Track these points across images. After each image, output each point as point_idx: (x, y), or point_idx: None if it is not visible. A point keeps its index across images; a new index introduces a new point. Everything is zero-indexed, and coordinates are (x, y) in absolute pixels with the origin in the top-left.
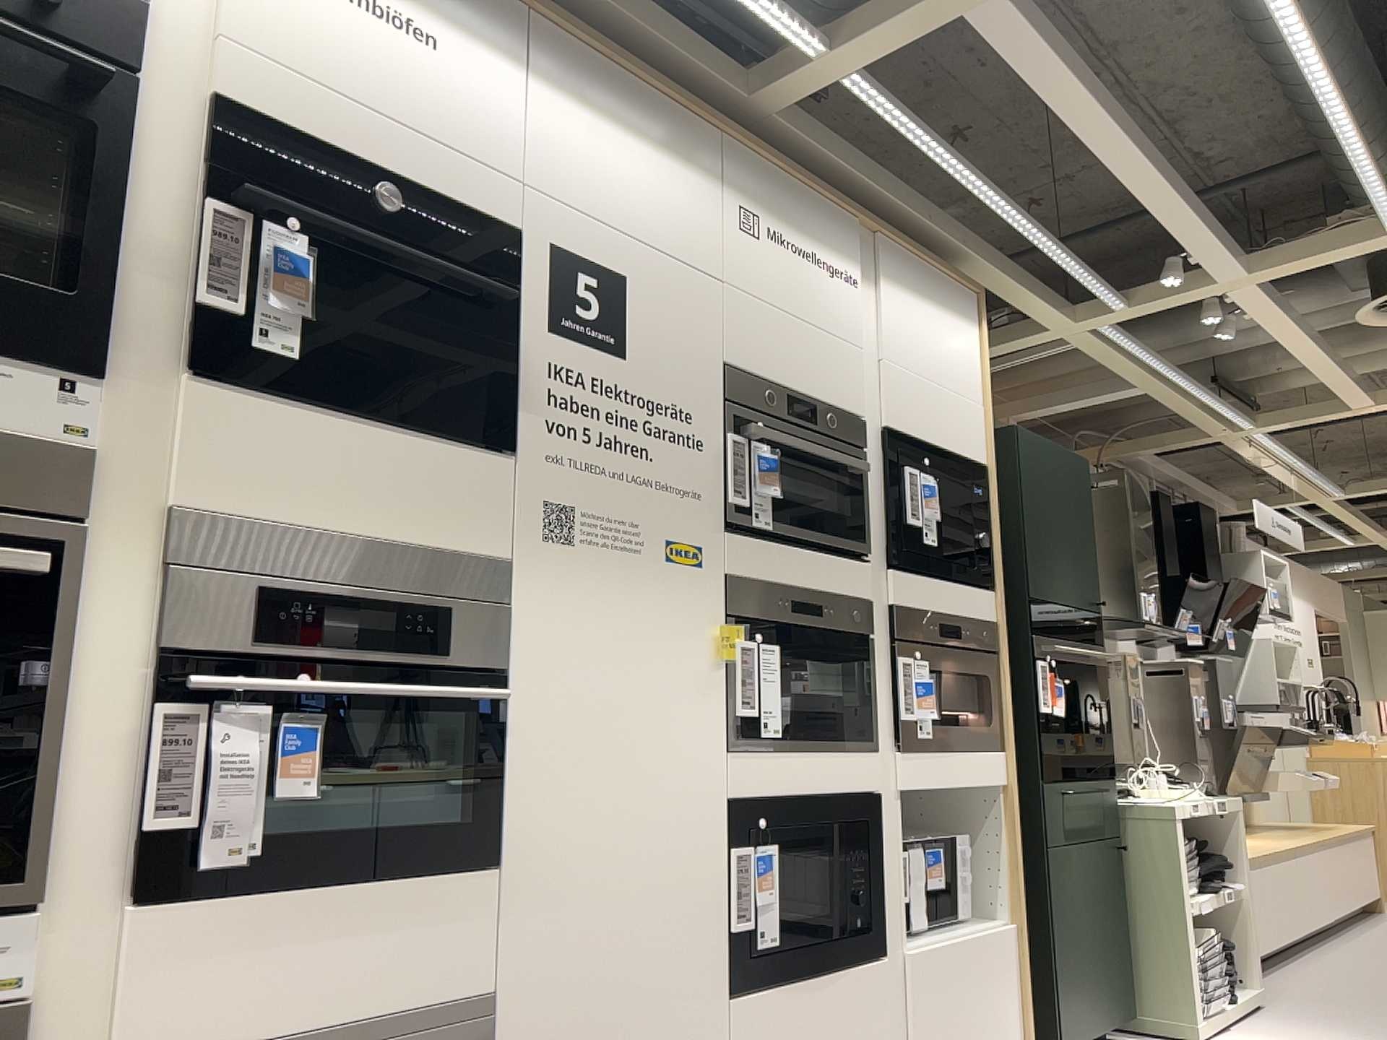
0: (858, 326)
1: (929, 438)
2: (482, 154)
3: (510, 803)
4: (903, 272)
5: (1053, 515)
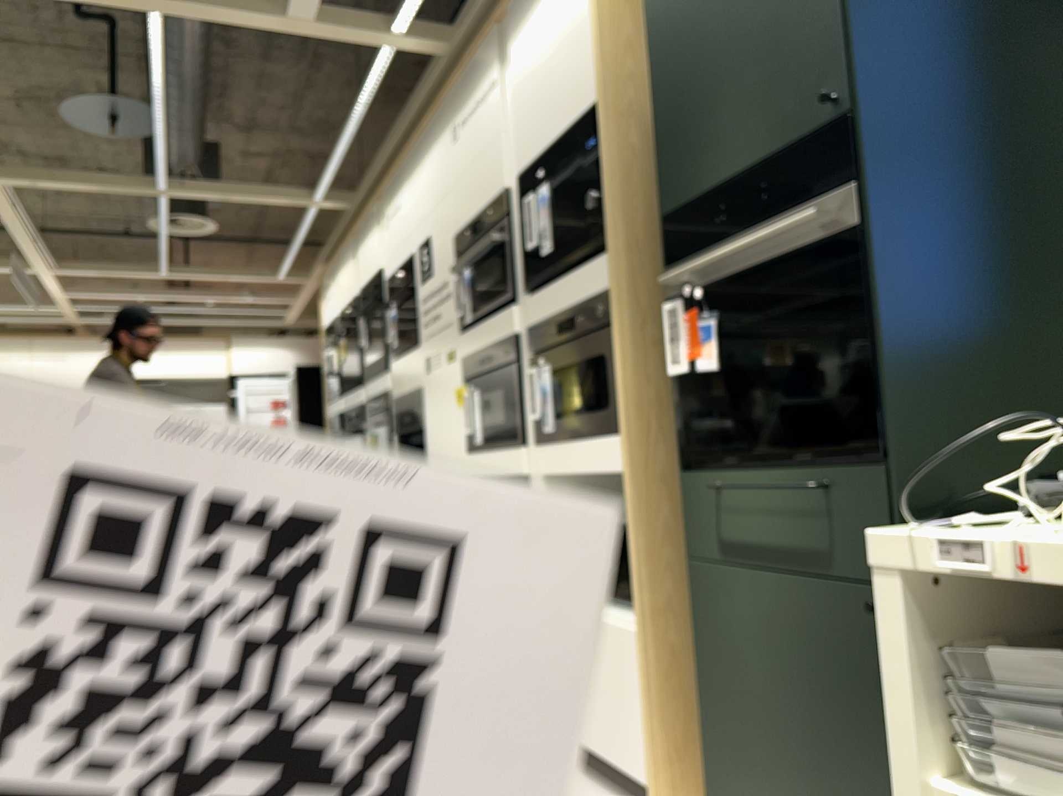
0: (500, 113)
1: (548, 142)
2: (406, 233)
3: None
4: (524, 4)
5: (720, 30)
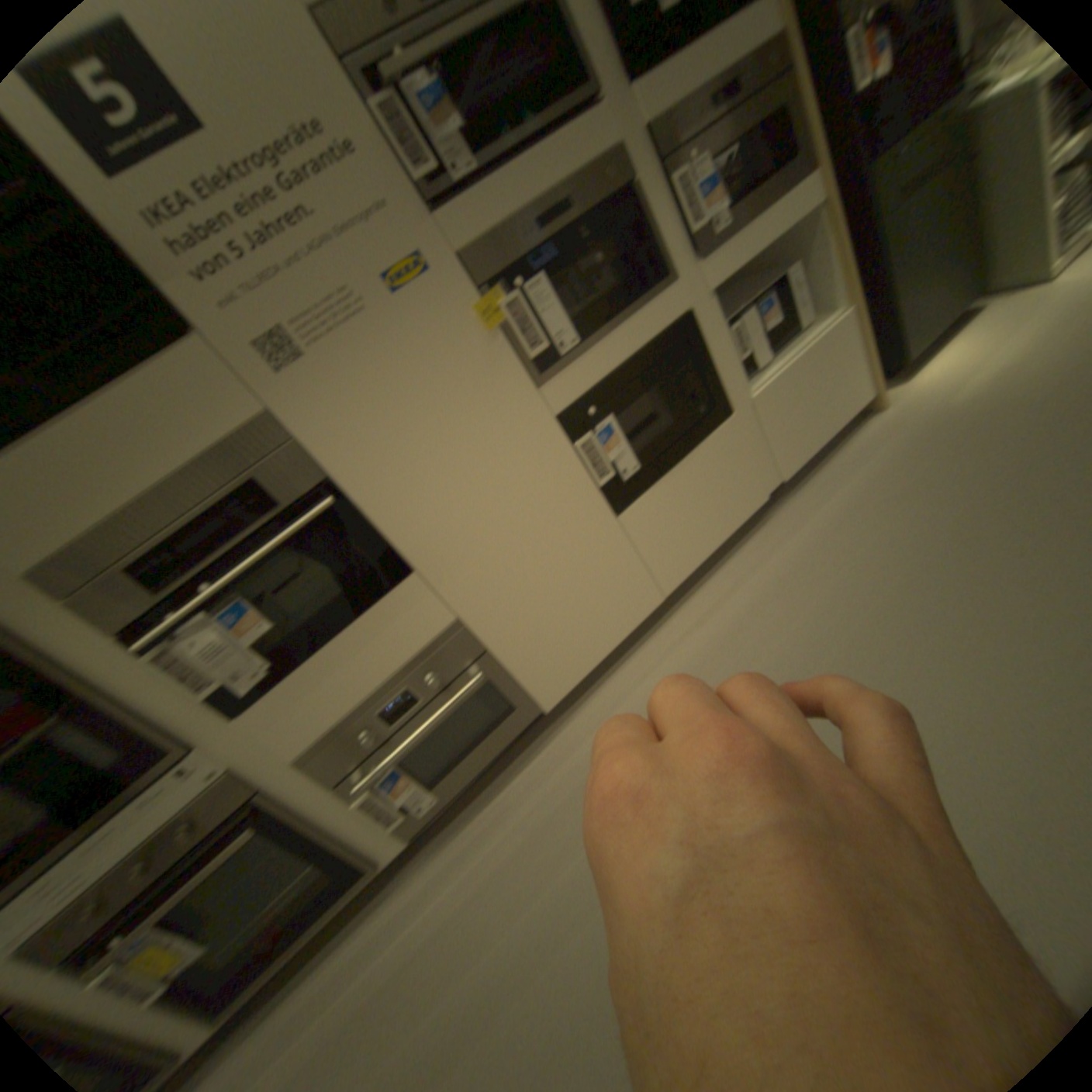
0: None
1: None
2: None
3: (398, 538)
4: None
5: None
